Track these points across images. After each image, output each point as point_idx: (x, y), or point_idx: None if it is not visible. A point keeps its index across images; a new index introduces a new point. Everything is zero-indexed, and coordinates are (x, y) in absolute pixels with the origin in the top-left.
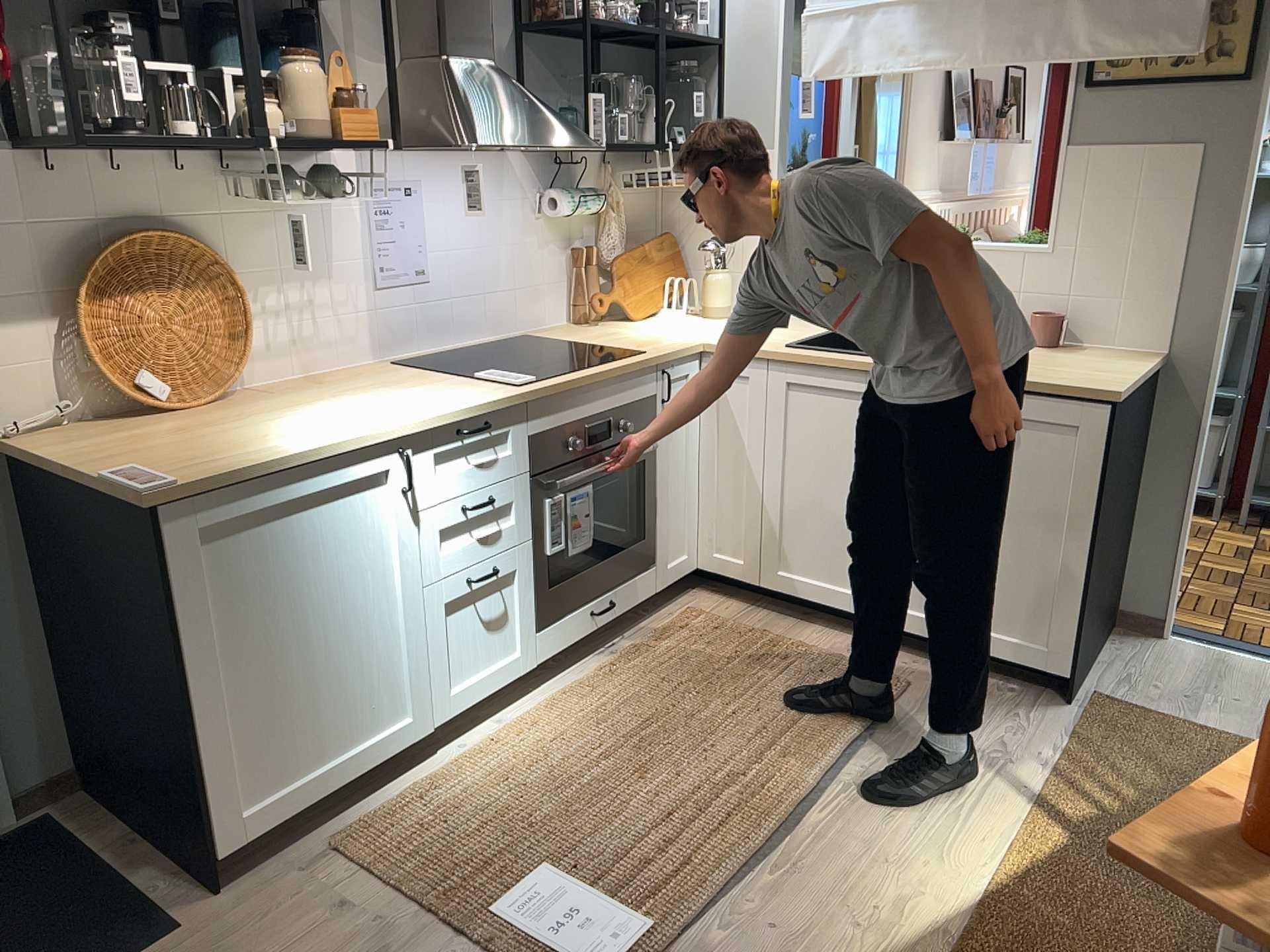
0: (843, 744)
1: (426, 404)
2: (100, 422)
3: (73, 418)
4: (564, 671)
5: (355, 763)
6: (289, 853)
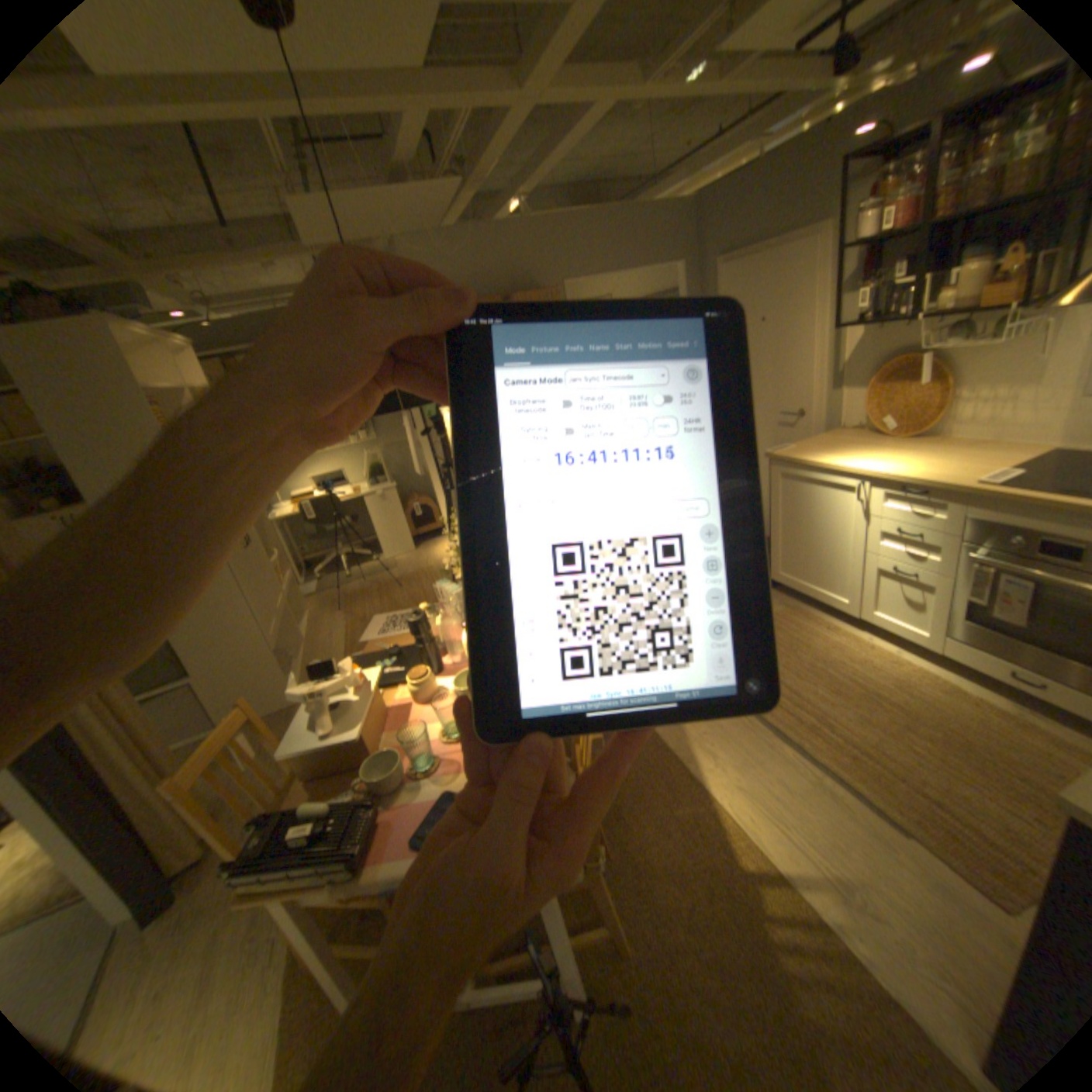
0: (872, 796)
1: (913, 468)
2: (870, 431)
3: (866, 427)
4: (979, 685)
5: (818, 593)
6: (790, 599)
